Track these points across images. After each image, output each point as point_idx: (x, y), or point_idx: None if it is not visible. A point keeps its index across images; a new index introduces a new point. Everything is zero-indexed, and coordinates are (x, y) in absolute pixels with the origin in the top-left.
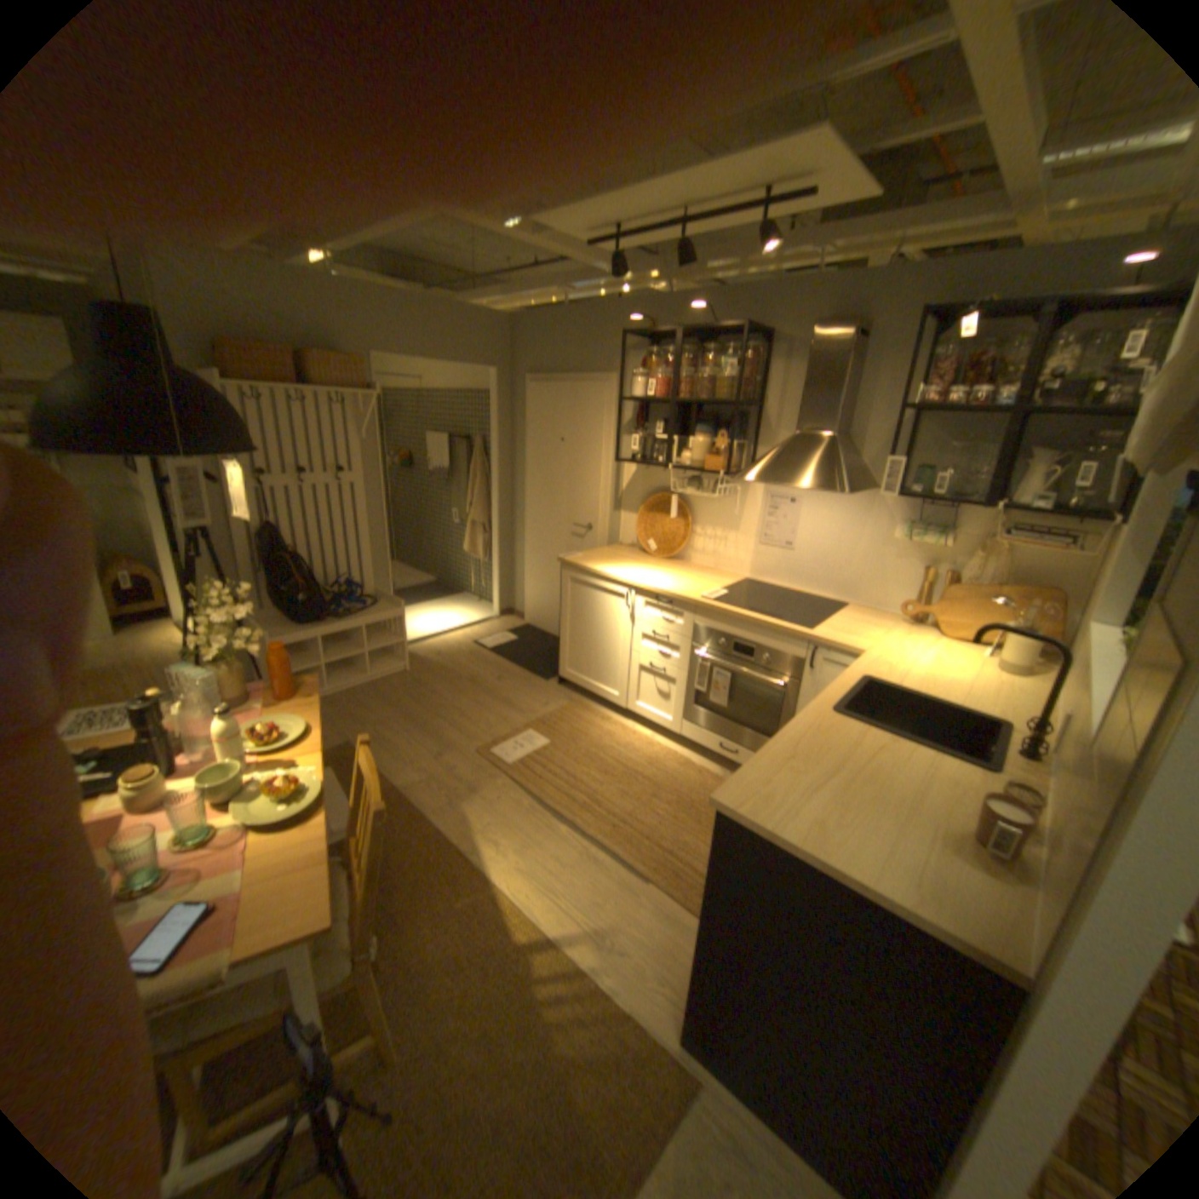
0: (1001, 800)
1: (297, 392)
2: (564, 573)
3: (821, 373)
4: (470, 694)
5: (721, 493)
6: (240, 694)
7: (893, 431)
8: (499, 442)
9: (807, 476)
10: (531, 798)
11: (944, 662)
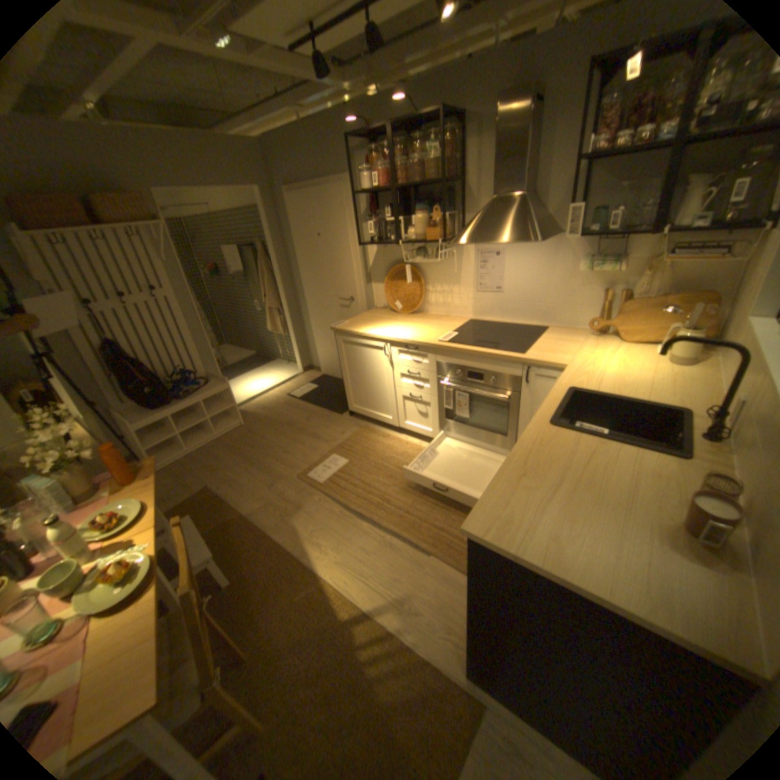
0: (705, 495)
1: (97, 231)
2: (337, 337)
3: (507, 141)
4: (288, 434)
5: (442, 256)
6: (92, 487)
7: (570, 182)
8: (274, 245)
9: (506, 232)
10: (340, 506)
11: (627, 363)
